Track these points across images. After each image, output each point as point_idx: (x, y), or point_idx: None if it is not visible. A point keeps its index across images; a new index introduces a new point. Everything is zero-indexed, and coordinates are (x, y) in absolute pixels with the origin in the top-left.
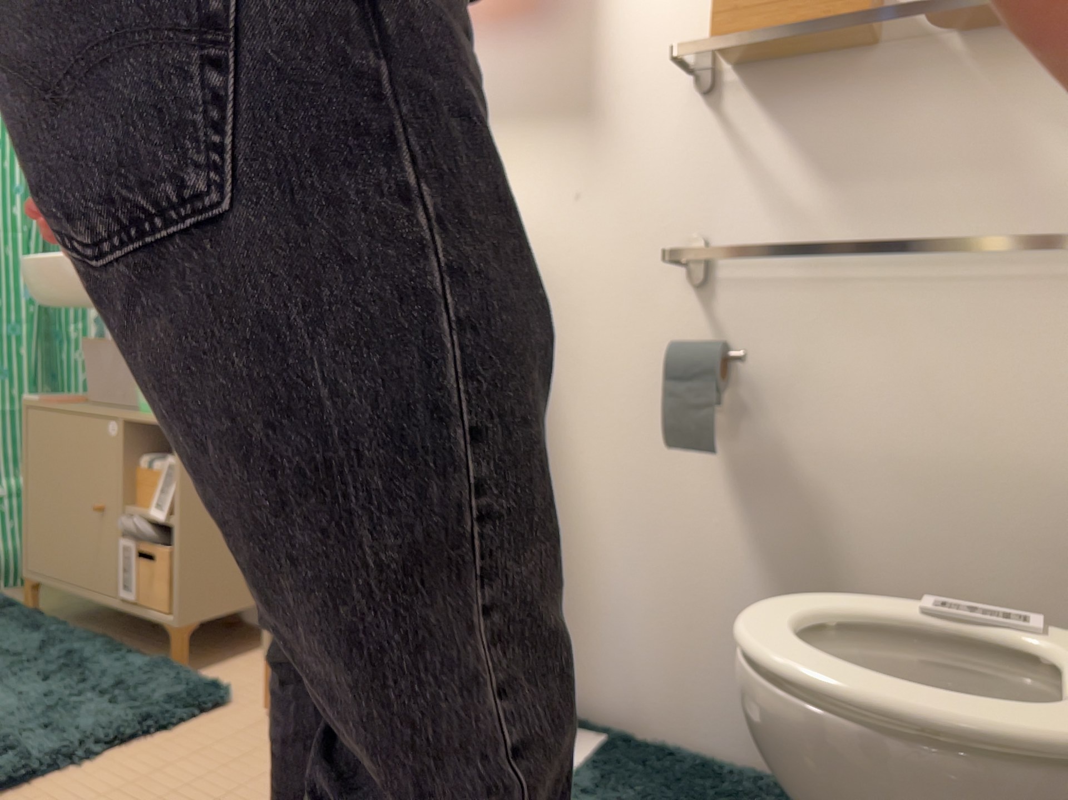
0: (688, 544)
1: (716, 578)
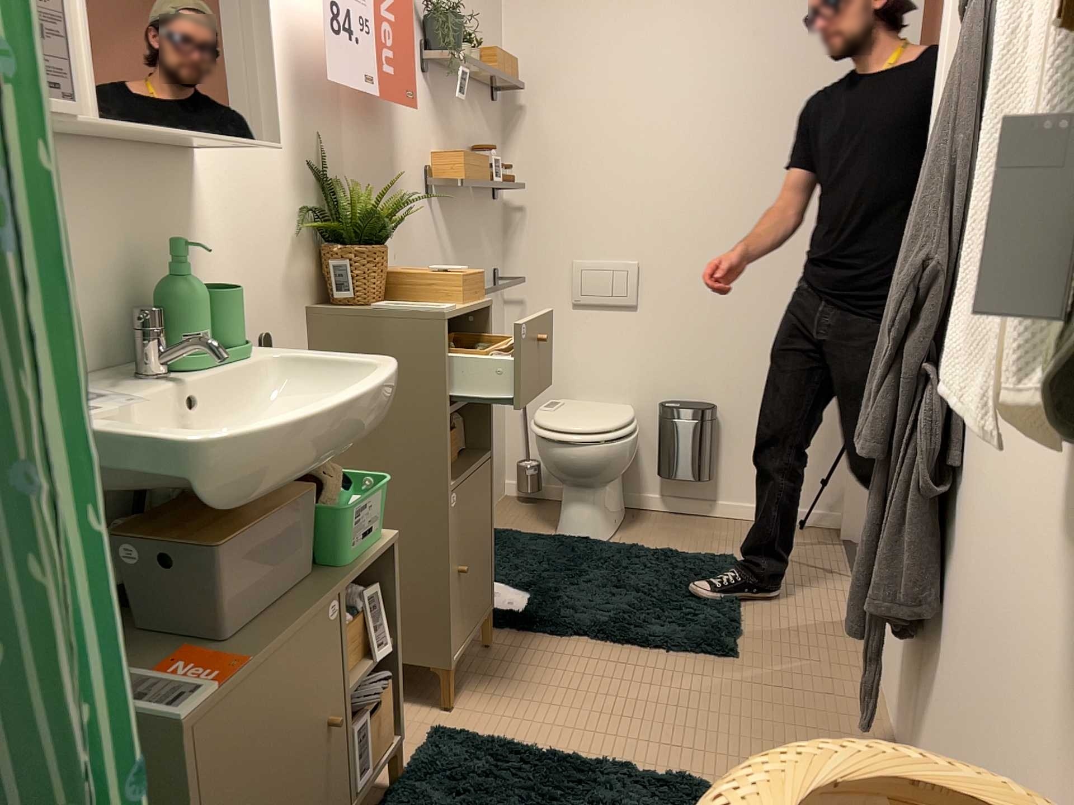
0: None
1: None
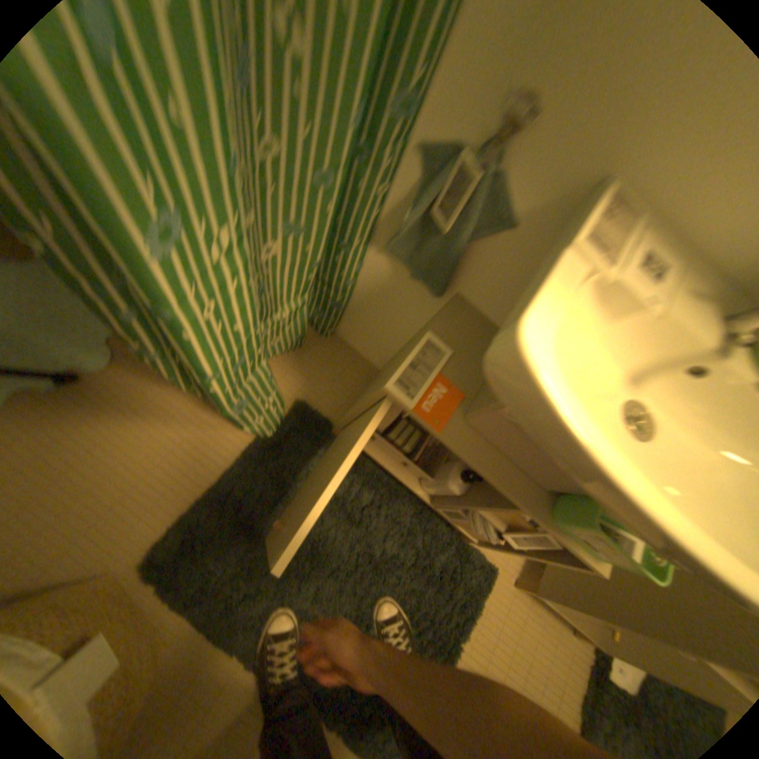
0: None
1: None
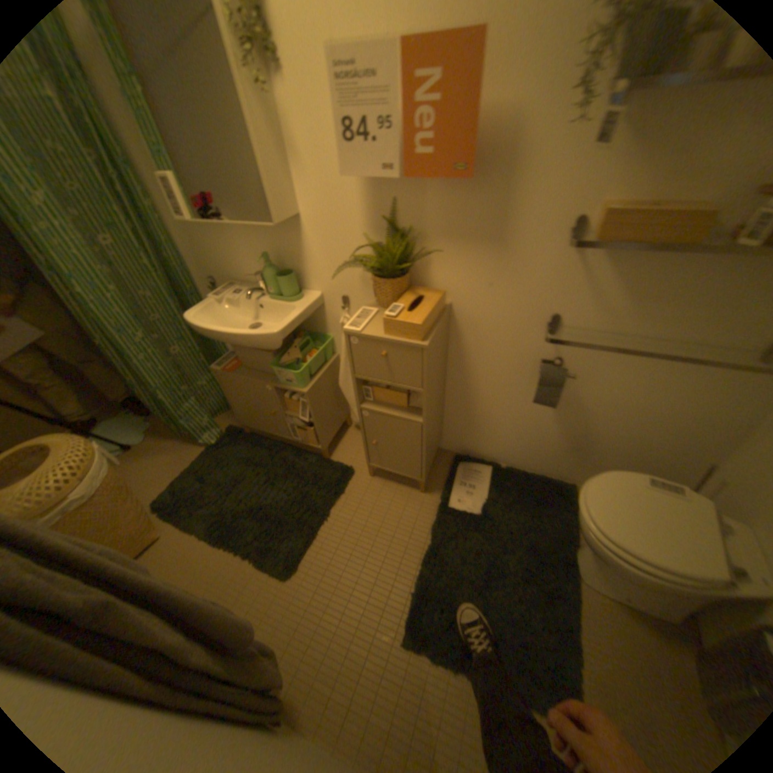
0: (528, 417)
1: (538, 427)
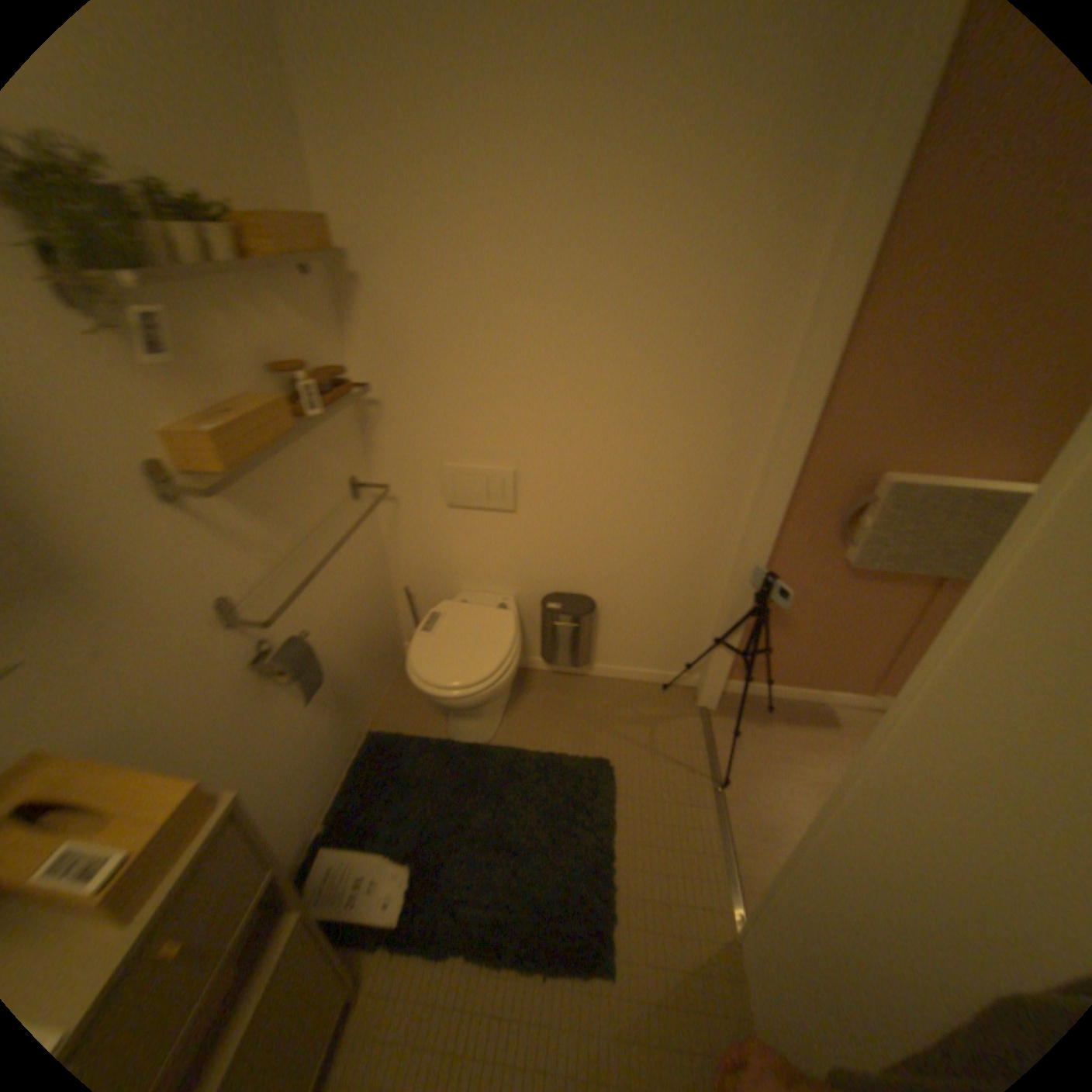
0: (290, 743)
1: (305, 737)
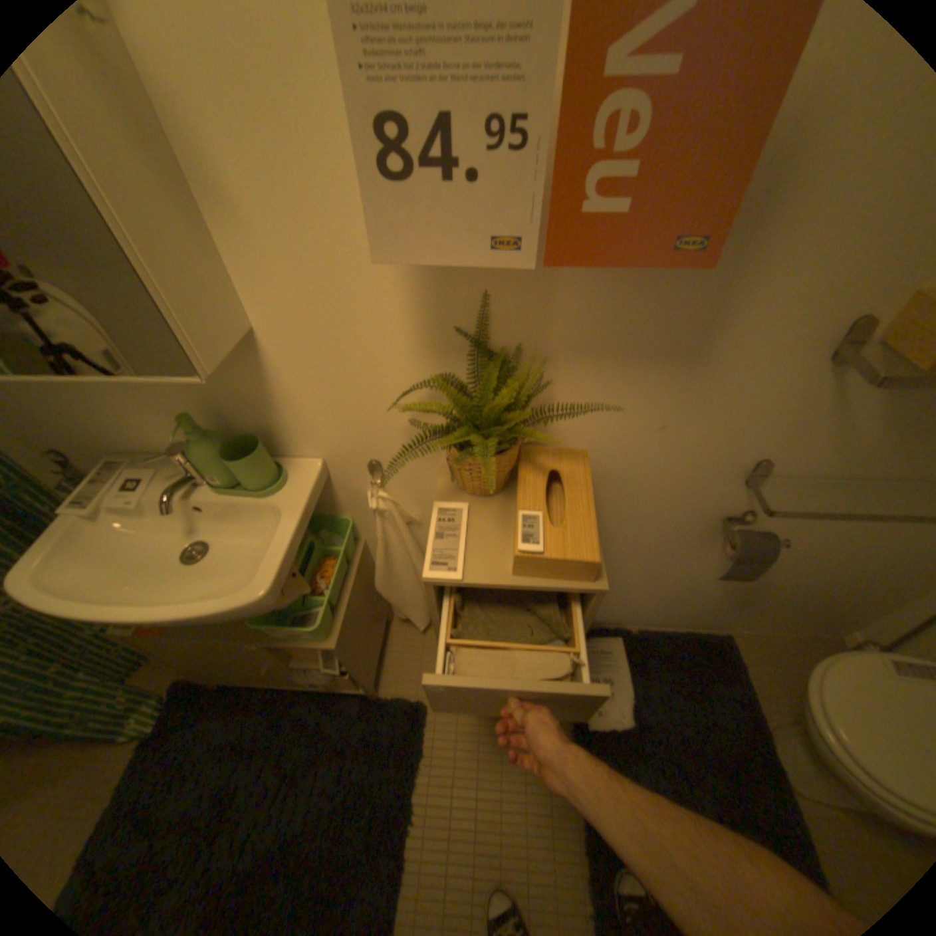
0: (682, 579)
1: (694, 587)
